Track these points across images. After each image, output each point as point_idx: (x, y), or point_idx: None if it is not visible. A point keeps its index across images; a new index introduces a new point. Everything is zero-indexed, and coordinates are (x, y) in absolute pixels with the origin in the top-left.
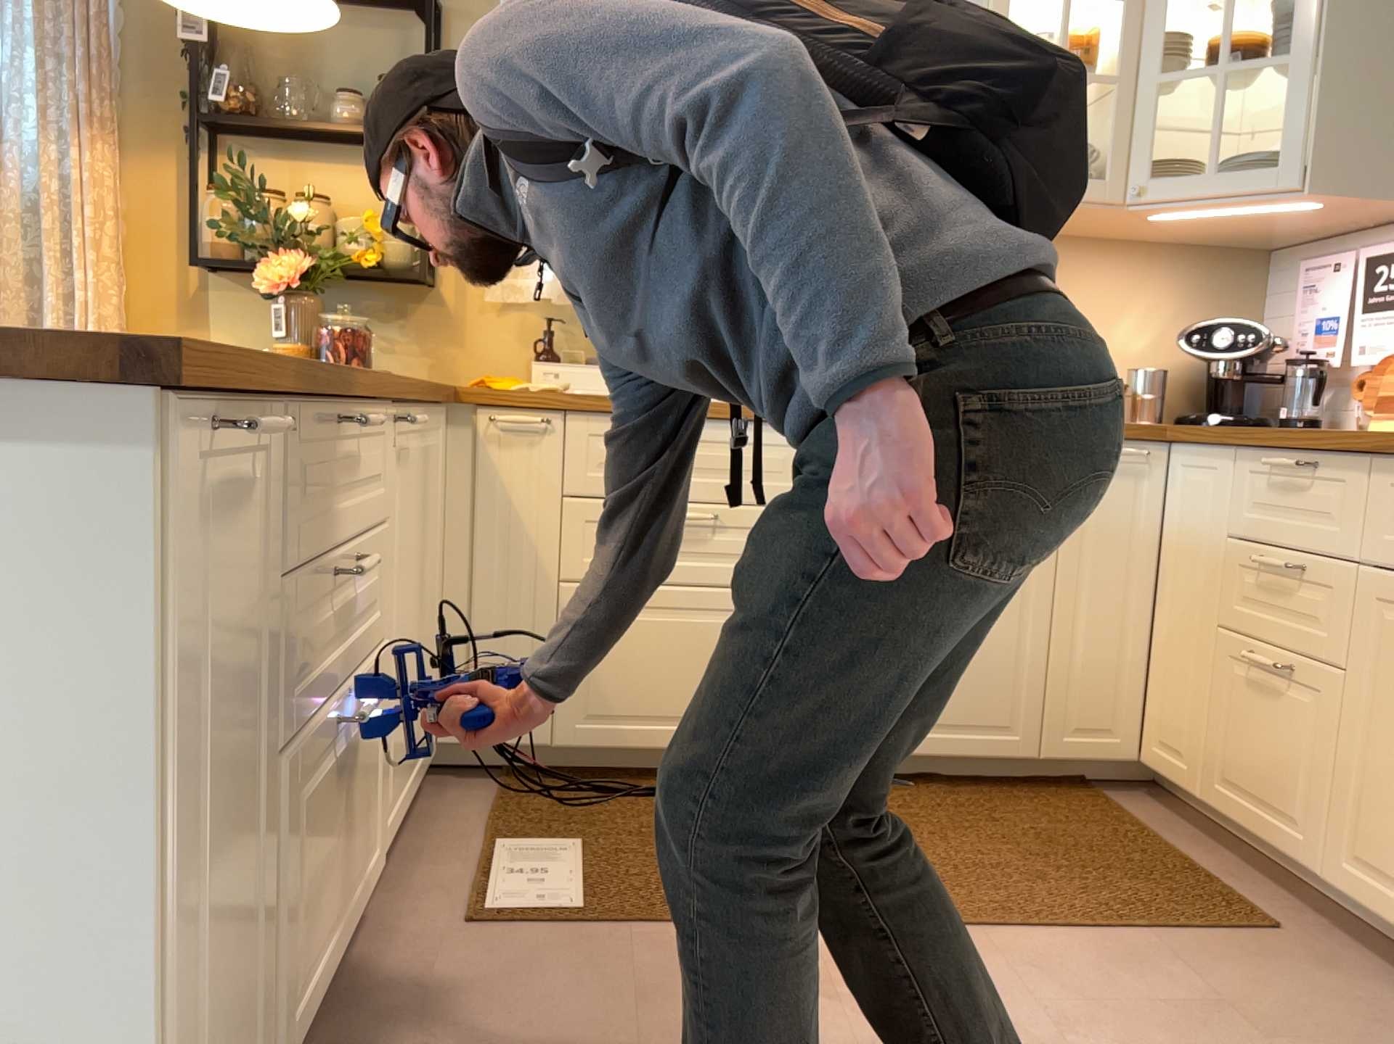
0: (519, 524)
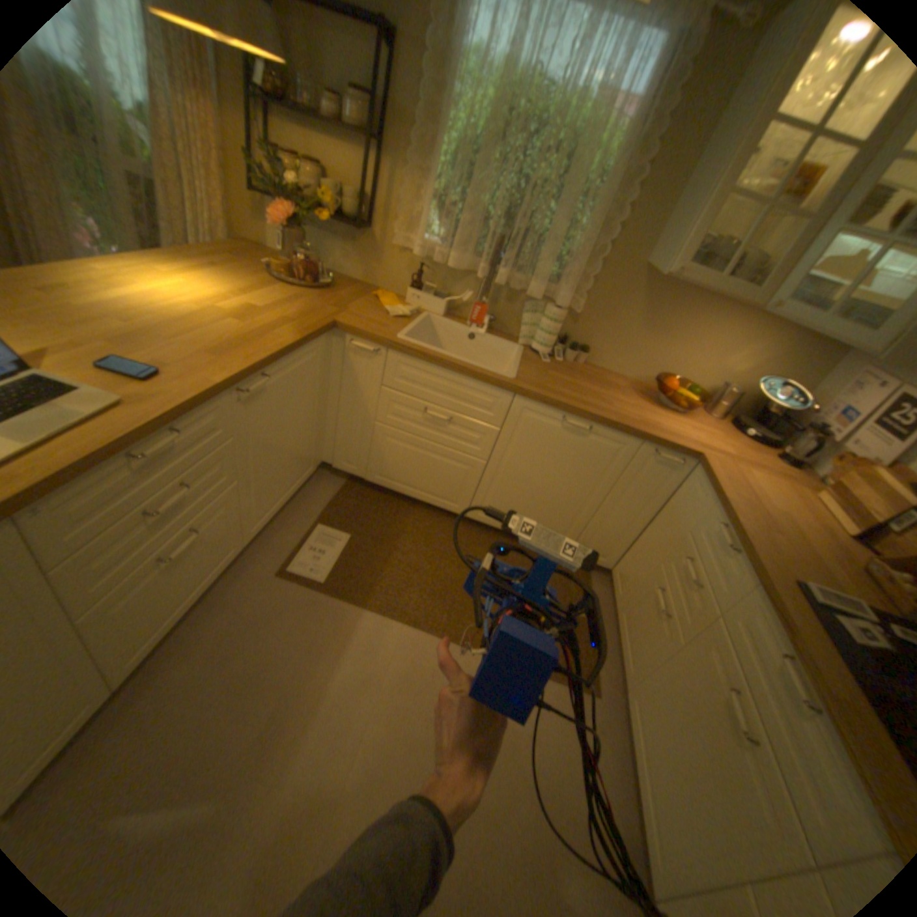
0: (360, 393)
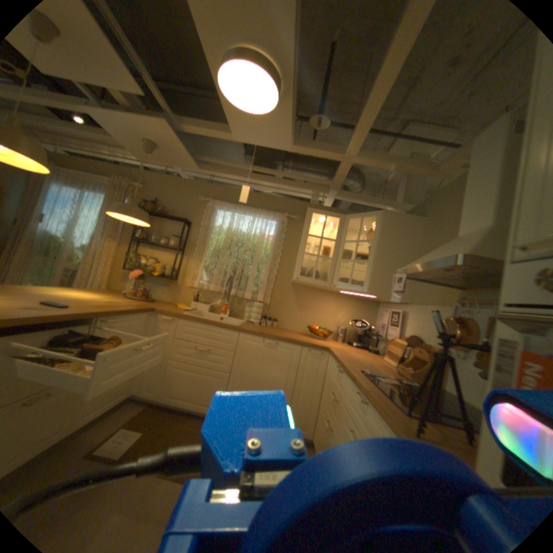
0: (162, 344)
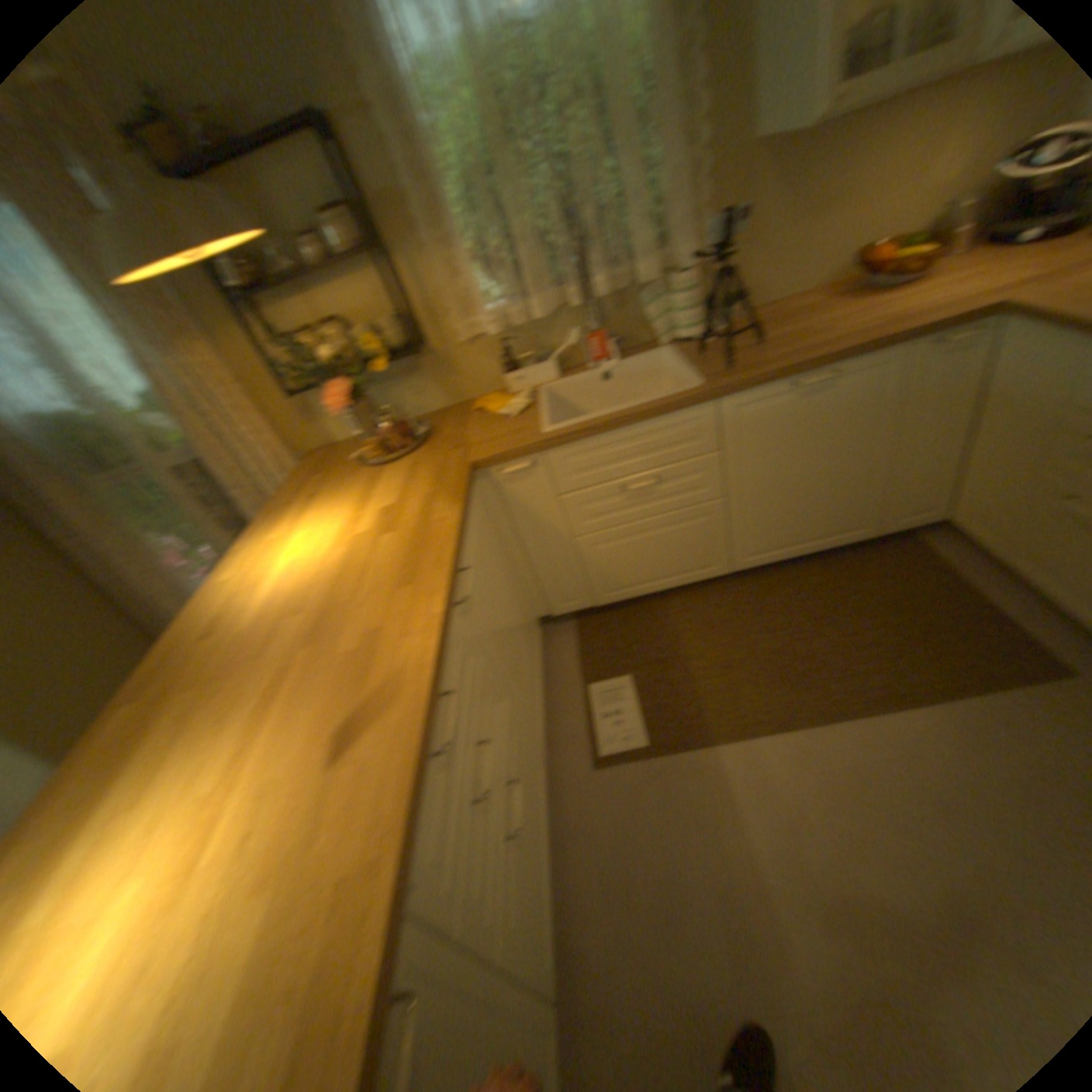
0: (537, 520)
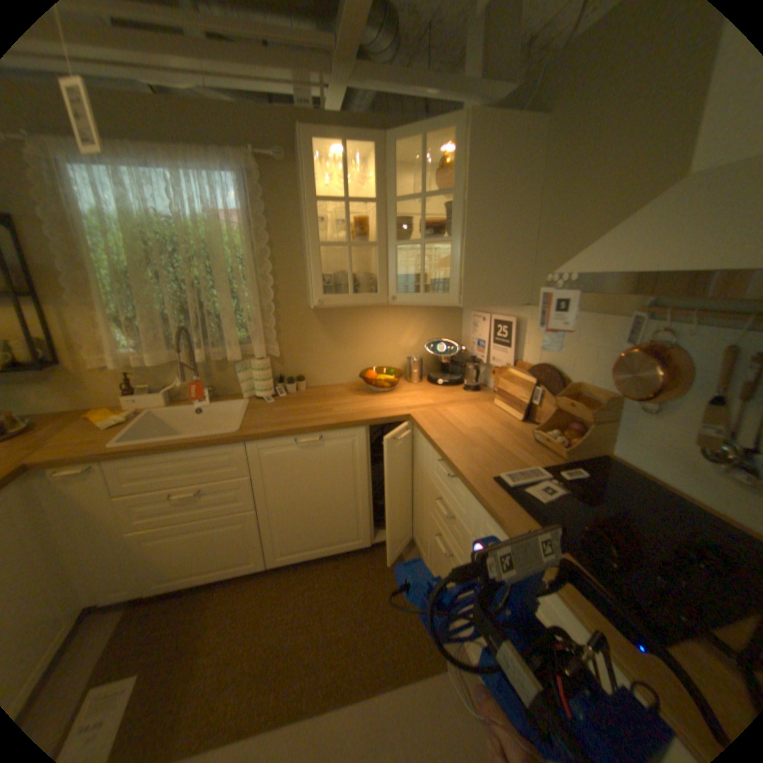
0: (92, 516)
